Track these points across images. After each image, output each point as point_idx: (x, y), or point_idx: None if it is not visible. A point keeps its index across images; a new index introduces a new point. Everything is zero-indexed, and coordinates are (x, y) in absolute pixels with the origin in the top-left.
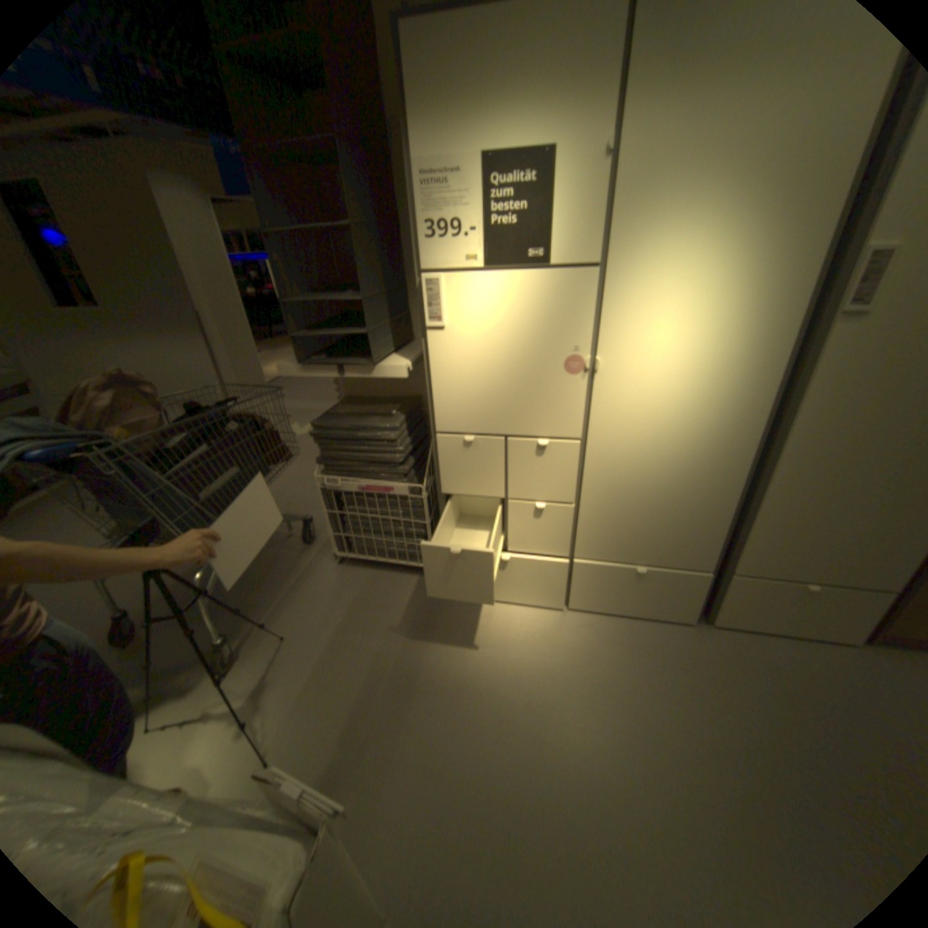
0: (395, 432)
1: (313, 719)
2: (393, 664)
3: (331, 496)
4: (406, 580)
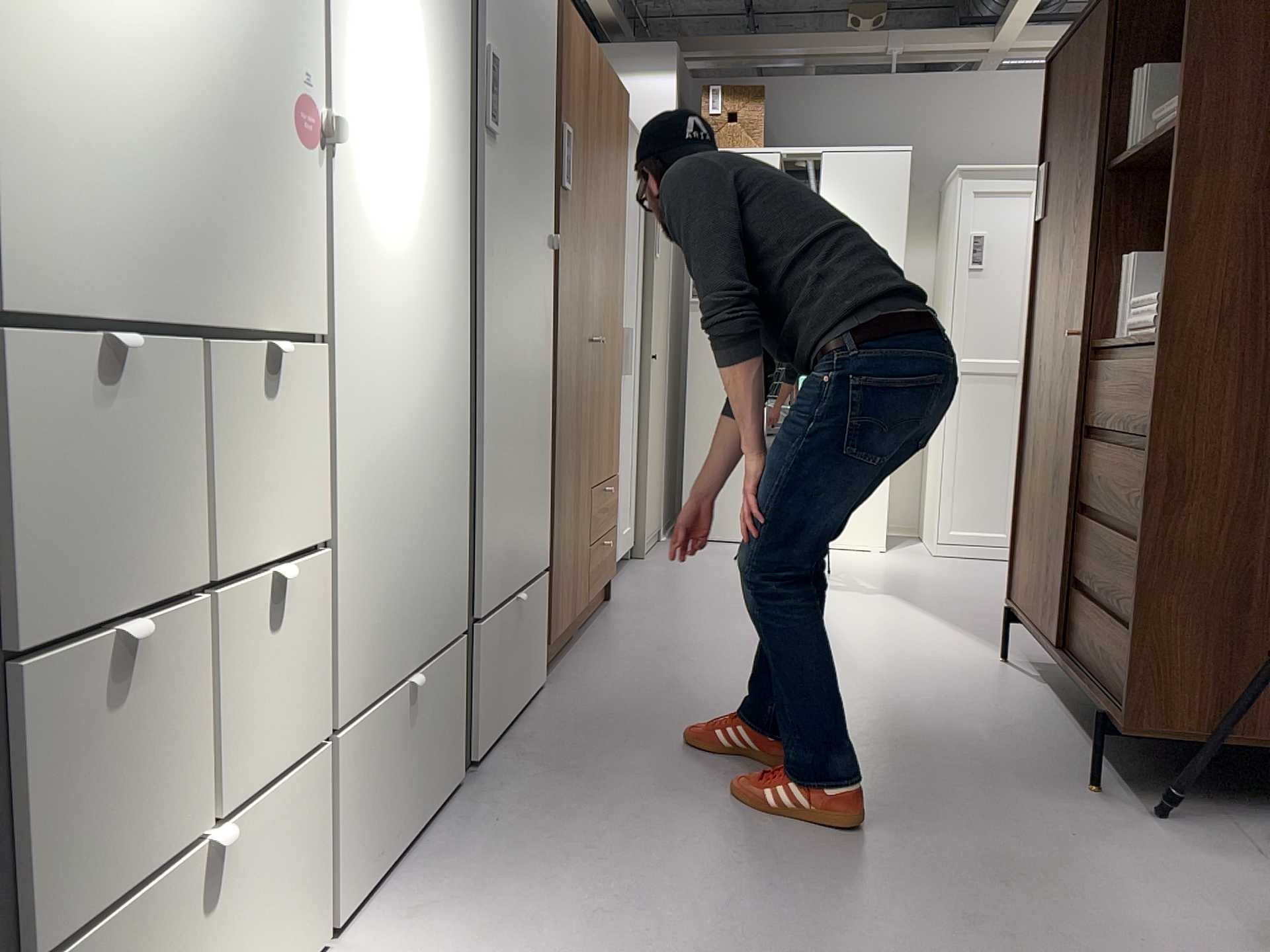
0: None
1: None
2: None
3: None
4: None
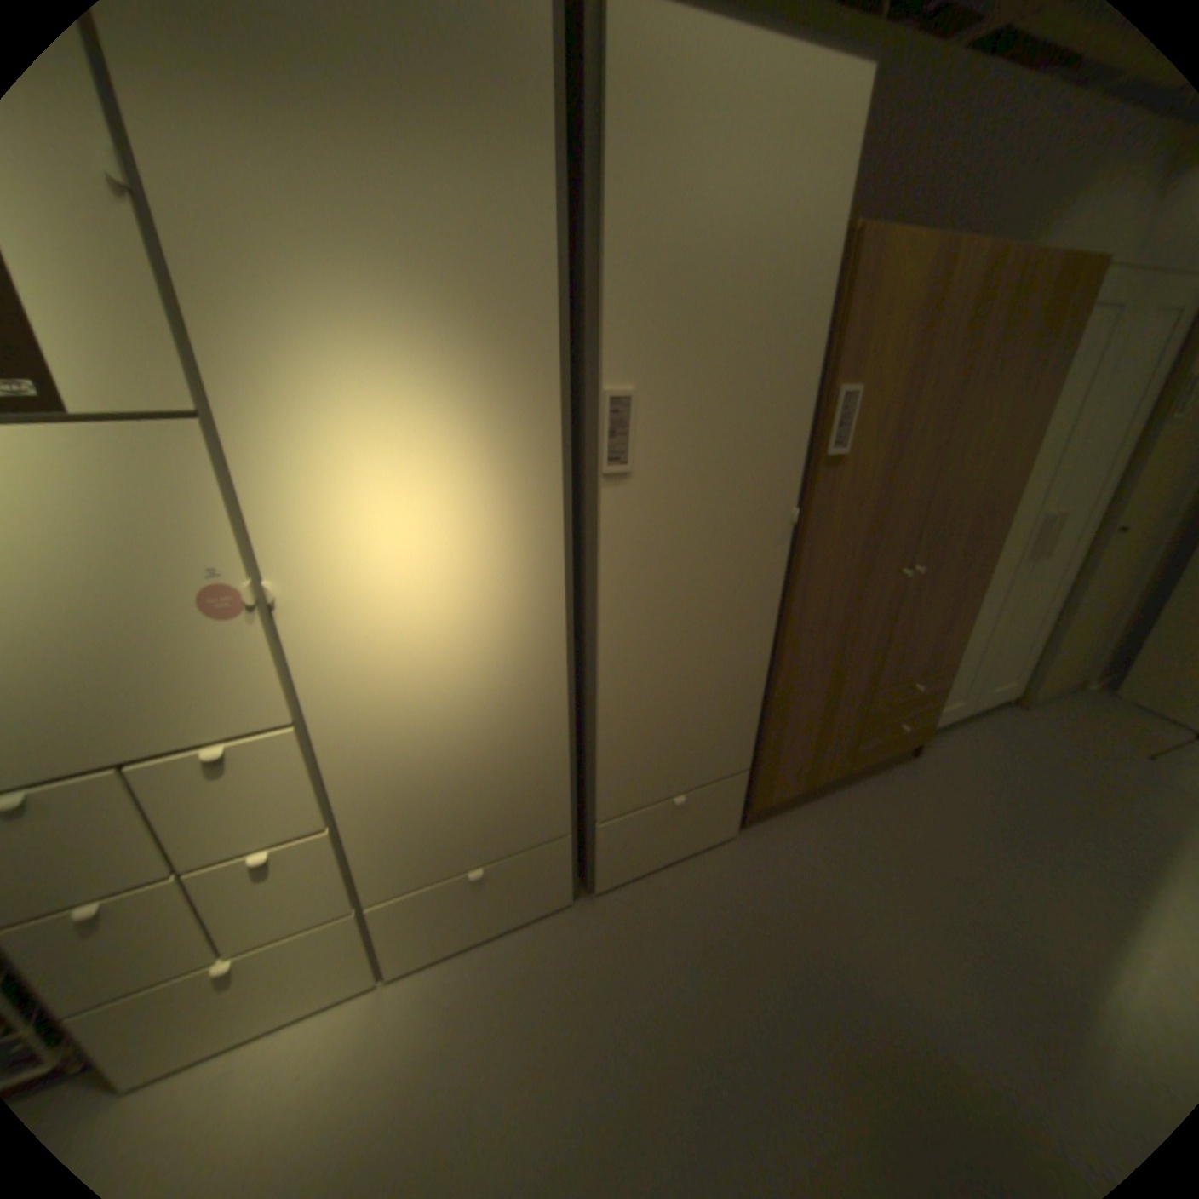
0: None
1: None
2: None
3: None
4: None
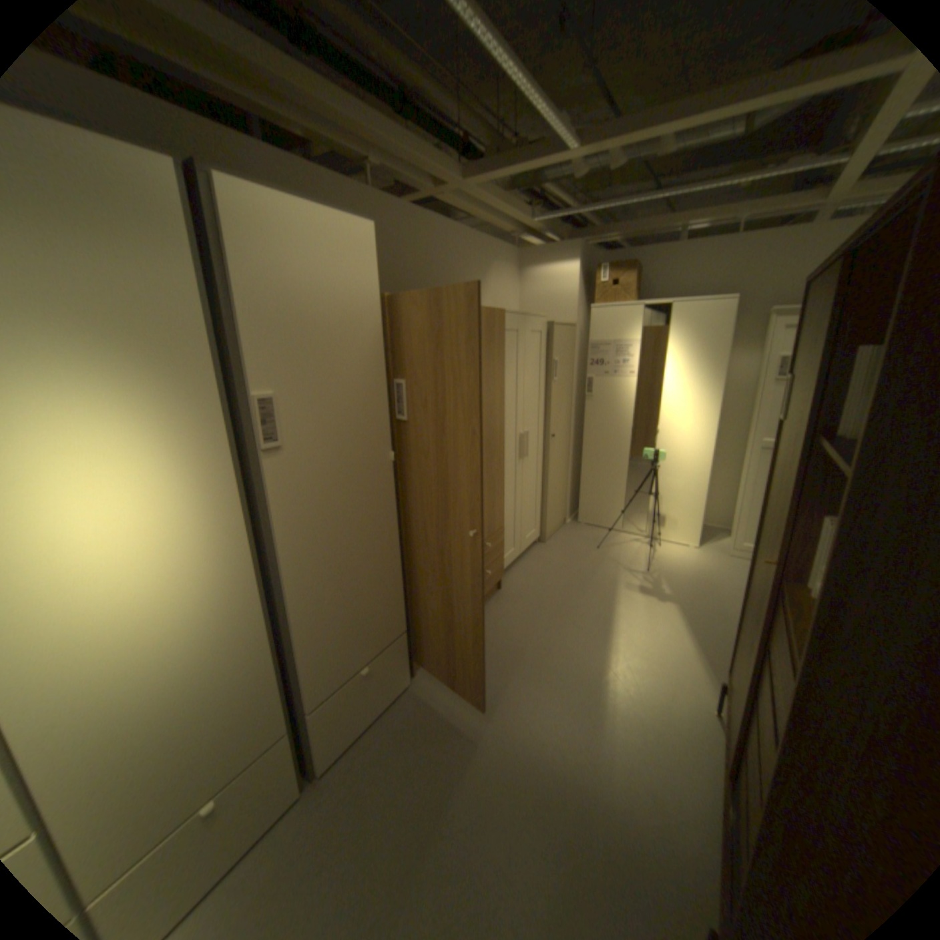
0: None
1: None
2: None
3: None
4: None
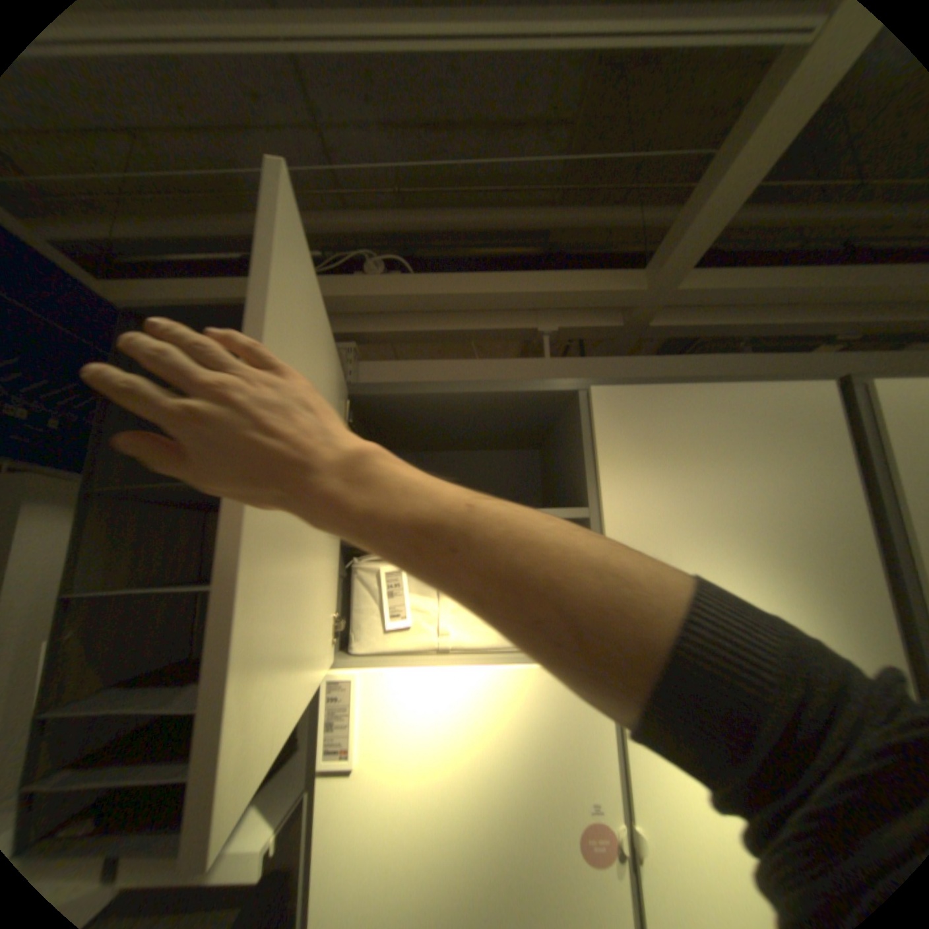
0: None
1: None
2: None
3: None
4: None
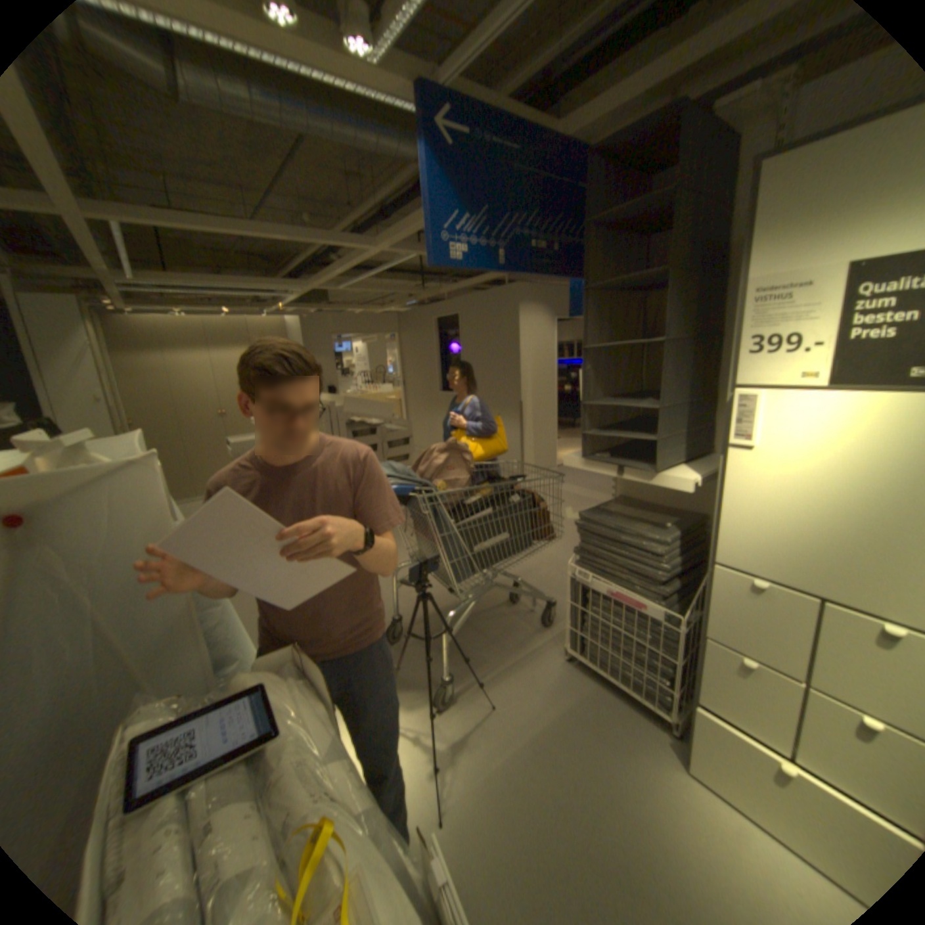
0: (665, 546)
1: (494, 813)
2: (592, 814)
3: (579, 589)
4: (636, 720)
